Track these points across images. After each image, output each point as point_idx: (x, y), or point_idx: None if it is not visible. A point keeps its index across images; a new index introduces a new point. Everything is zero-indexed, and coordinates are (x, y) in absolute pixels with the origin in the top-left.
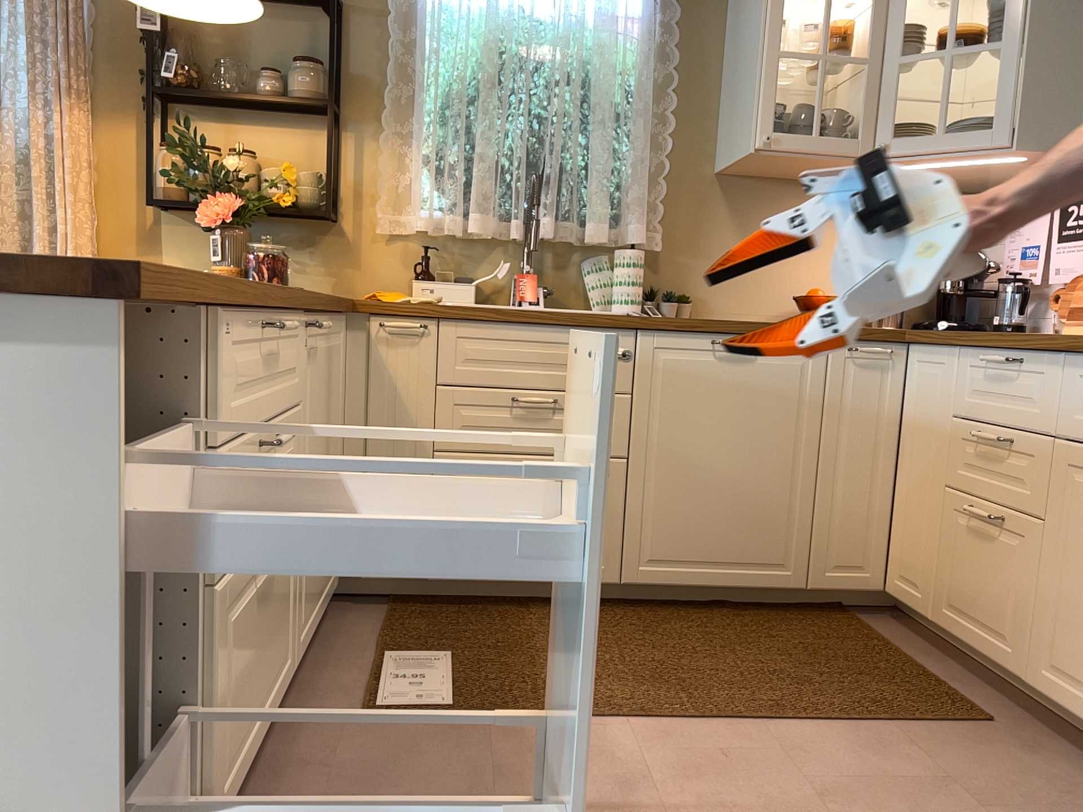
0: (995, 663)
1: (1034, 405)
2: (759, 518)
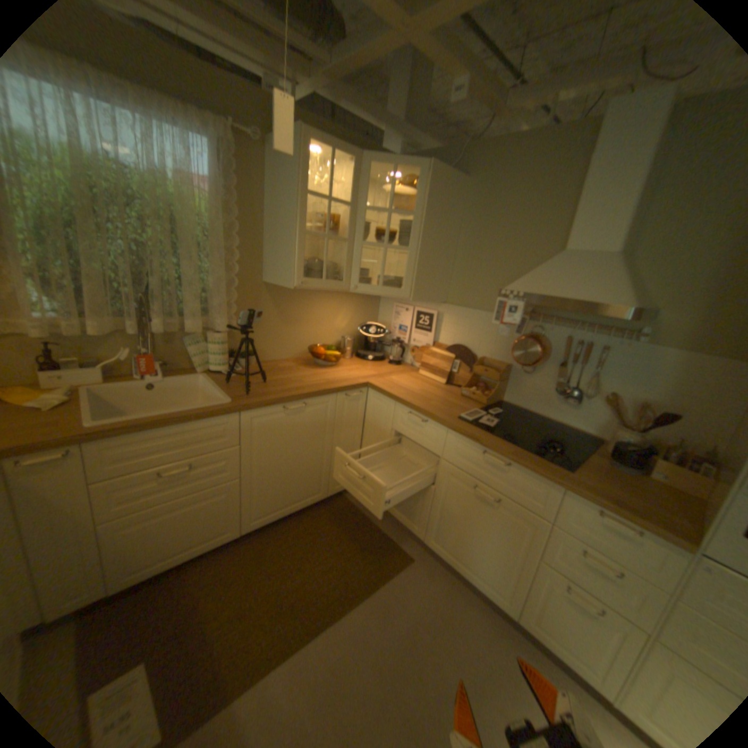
0: (409, 530)
1: (431, 441)
2: (306, 480)
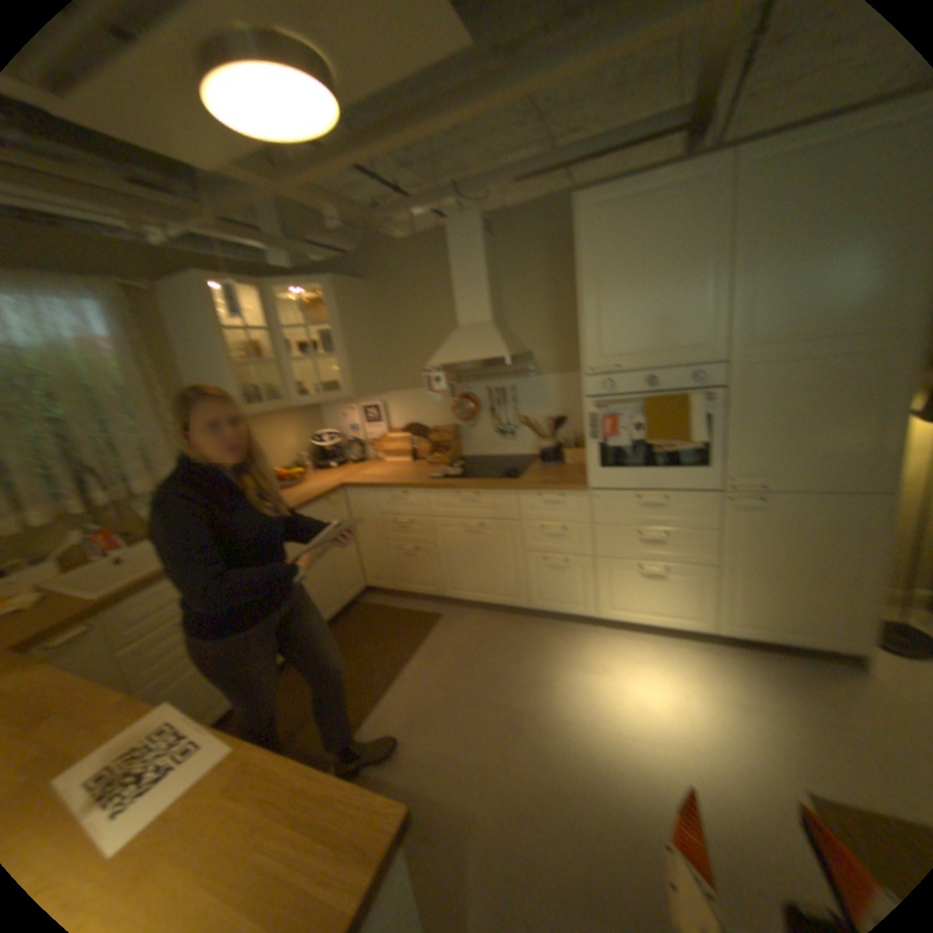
0: (430, 596)
1: (418, 508)
2: (320, 595)
